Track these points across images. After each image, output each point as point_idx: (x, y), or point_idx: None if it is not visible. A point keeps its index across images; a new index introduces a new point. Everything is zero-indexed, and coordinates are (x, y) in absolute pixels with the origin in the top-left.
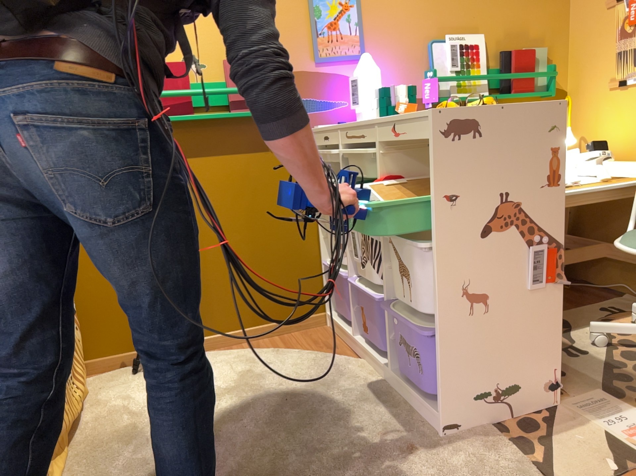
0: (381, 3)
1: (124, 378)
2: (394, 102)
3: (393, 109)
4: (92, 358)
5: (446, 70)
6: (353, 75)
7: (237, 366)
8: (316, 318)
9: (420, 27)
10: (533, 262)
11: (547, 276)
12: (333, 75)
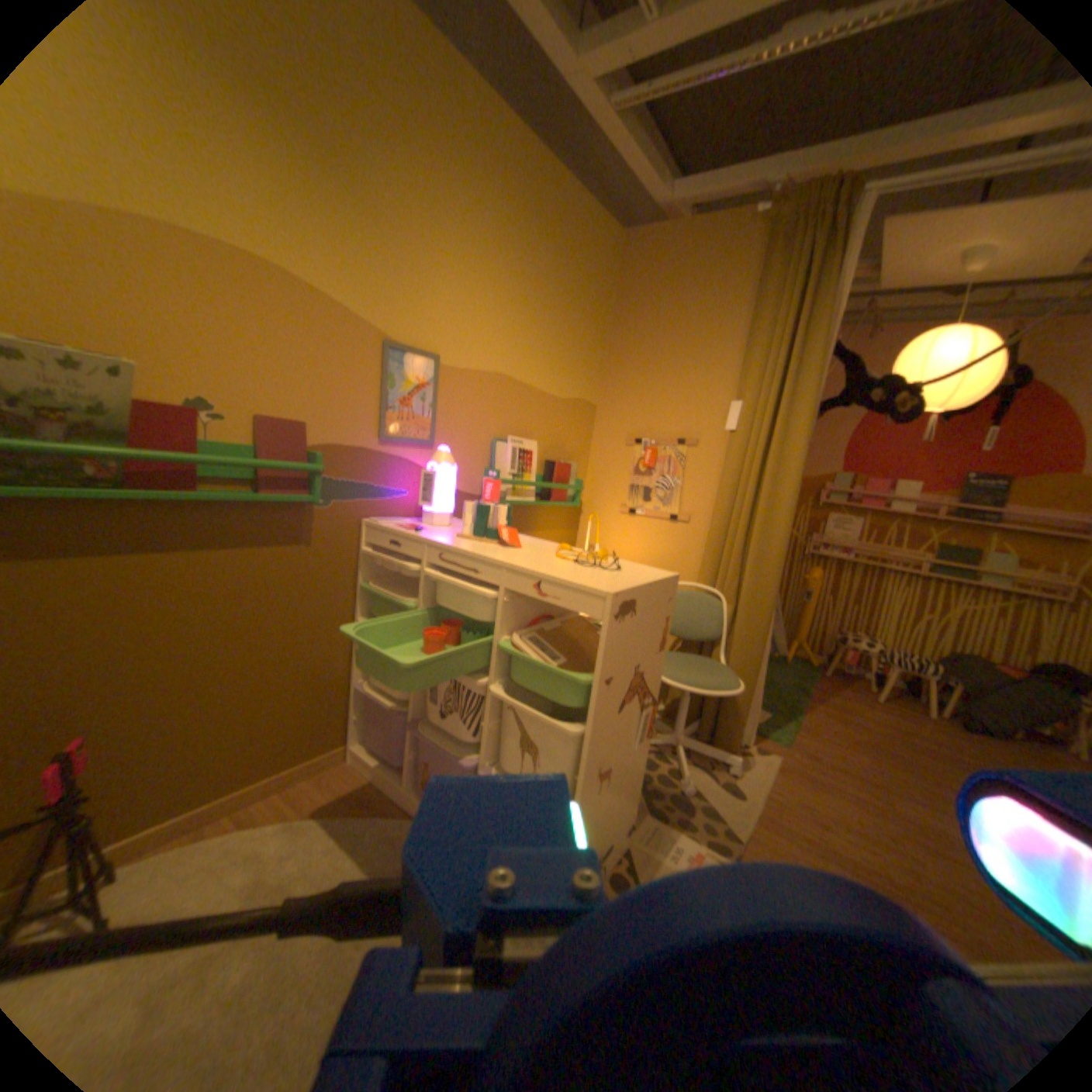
0: (458, 389)
1: None
2: (492, 522)
3: (491, 530)
4: None
5: (506, 472)
6: (419, 462)
7: (237, 880)
8: (334, 758)
9: (489, 423)
10: (644, 724)
11: (650, 733)
12: (398, 460)
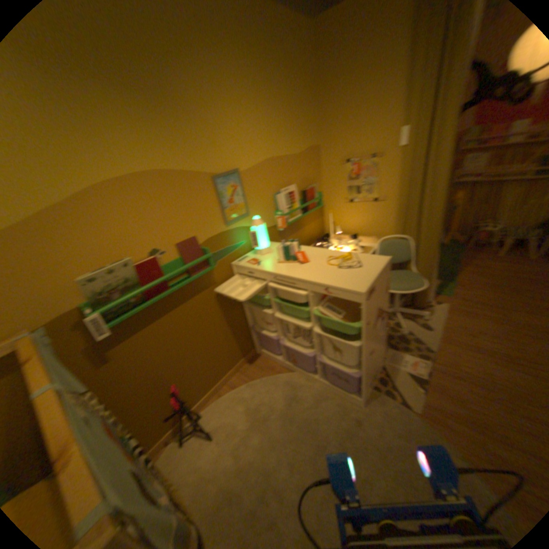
0: (252, 179)
1: (180, 454)
2: (292, 250)
3: (292, 254)
4: (147, 454)
5: (285, 207)
6: (246, 224)
7: (240, 408)
8: (252, 352)
9: (270, 187)
10: (384, 324)
11: (387, 325)
12: (237, 228)
